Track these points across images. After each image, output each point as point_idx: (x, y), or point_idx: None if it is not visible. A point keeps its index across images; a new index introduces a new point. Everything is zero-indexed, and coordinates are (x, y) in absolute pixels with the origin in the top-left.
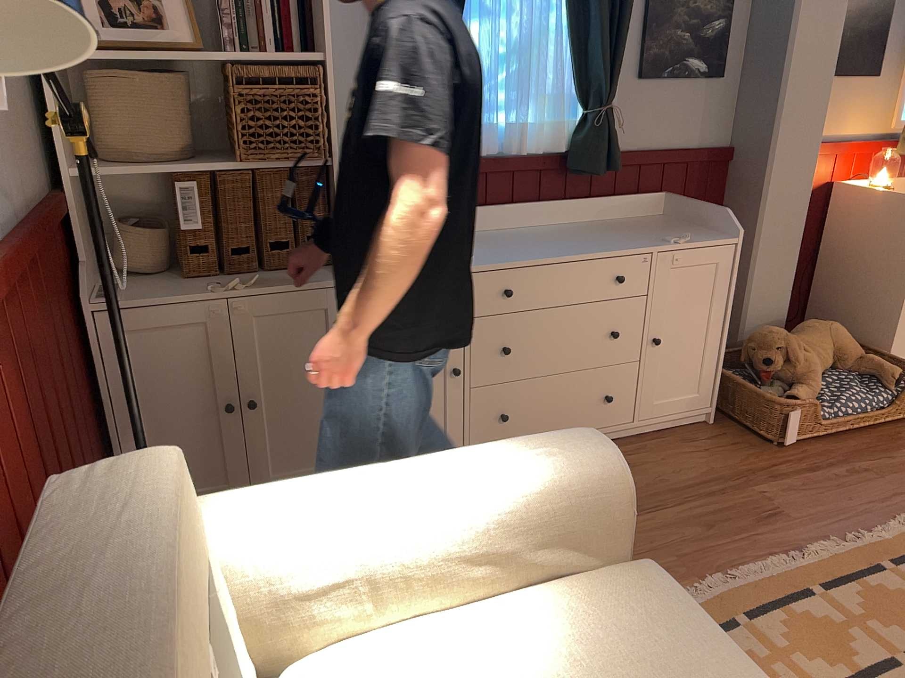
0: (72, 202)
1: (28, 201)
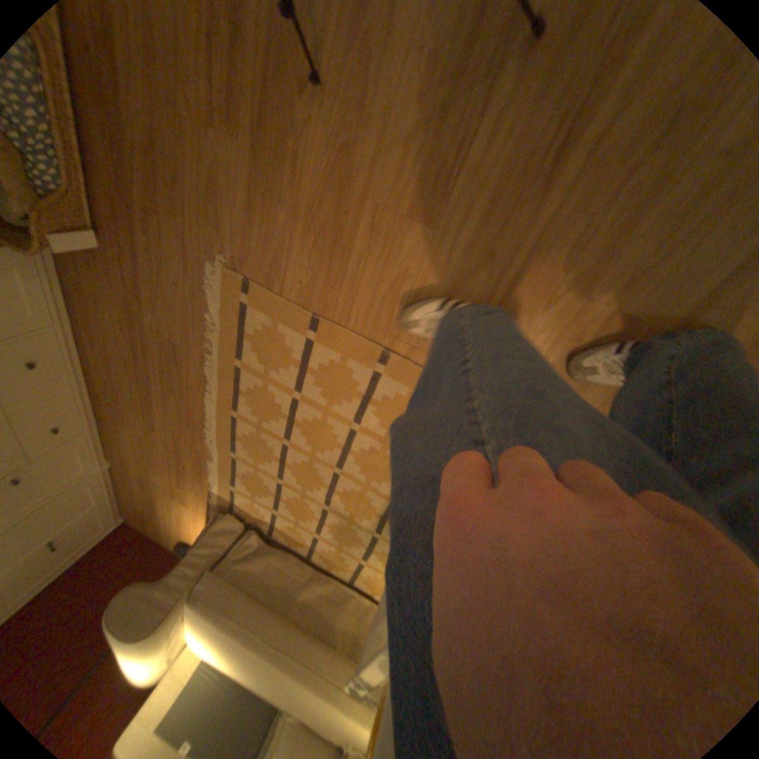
0: None
1: None
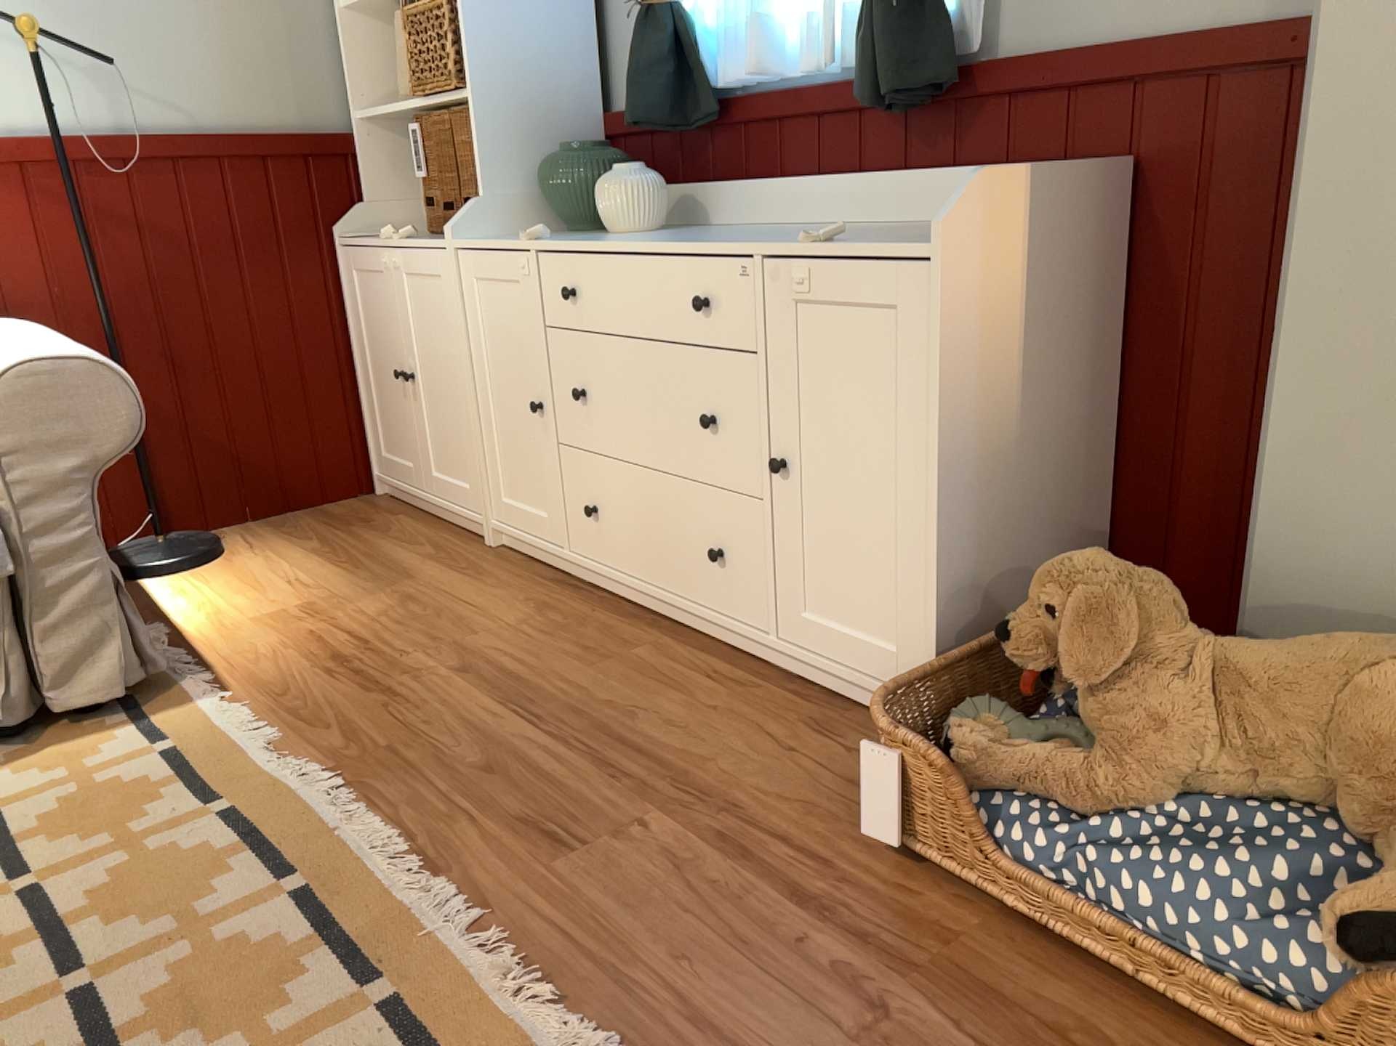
0: (359, 146)
1: (259, 129)
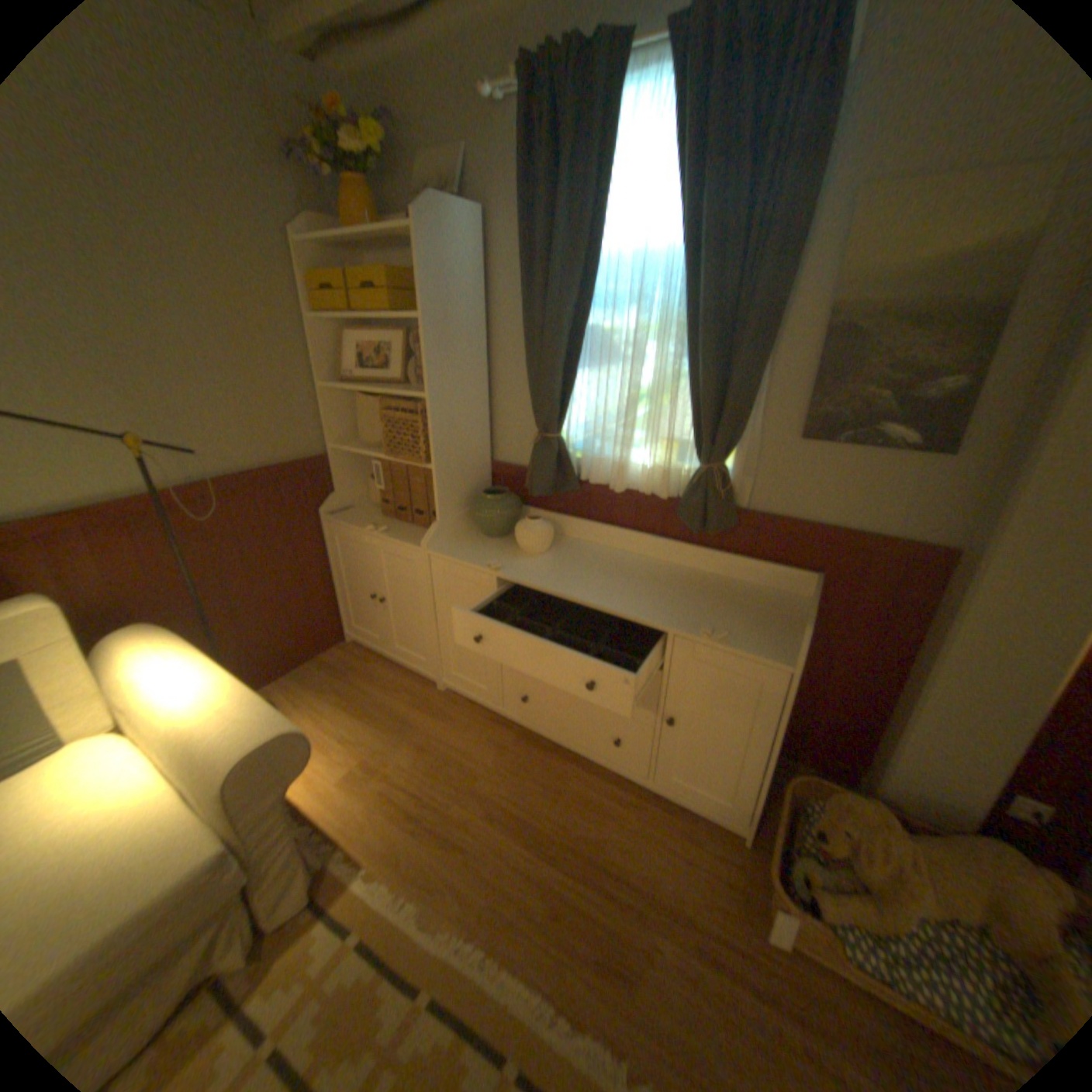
0: (332, 460)
1: (272, 459)
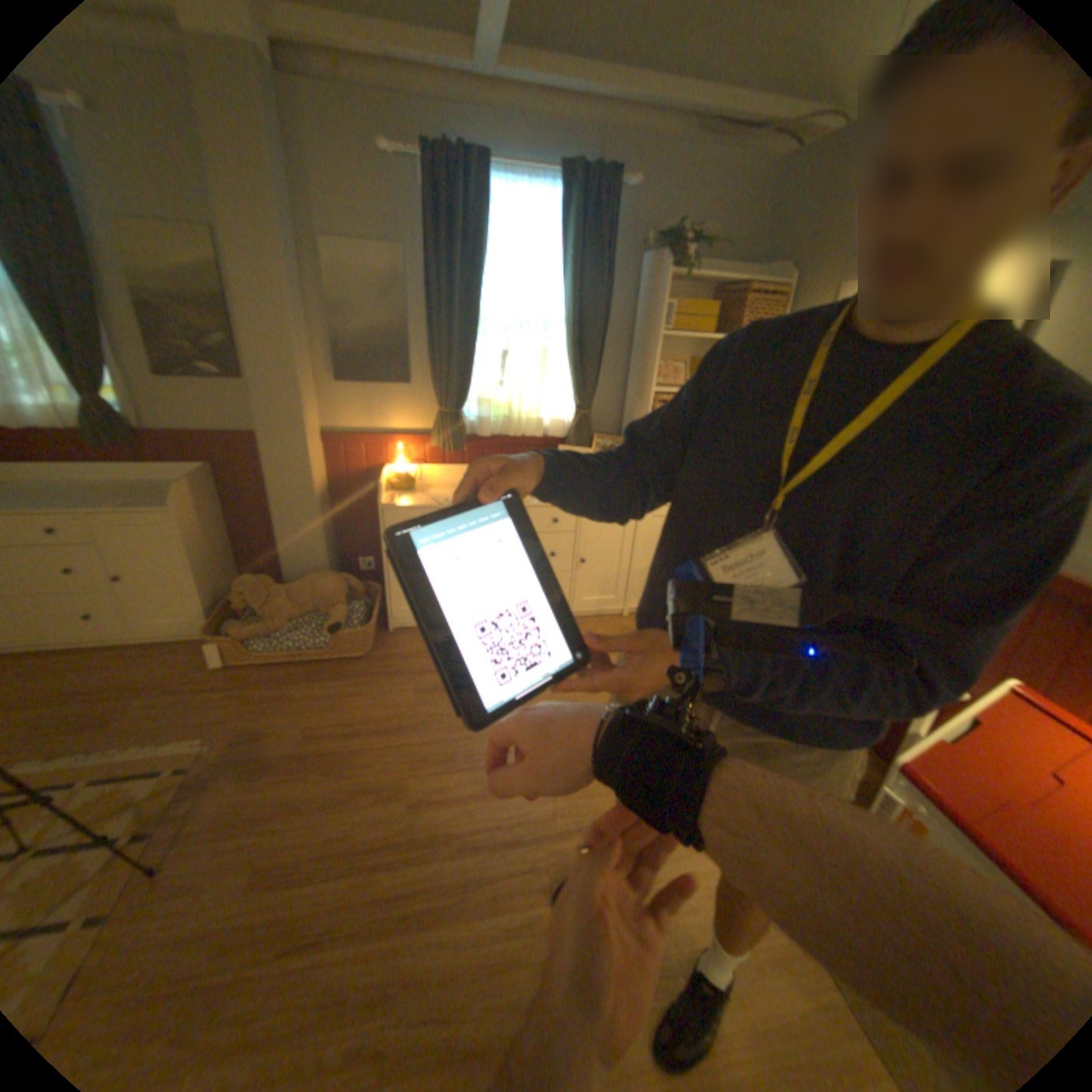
0: None
1: None
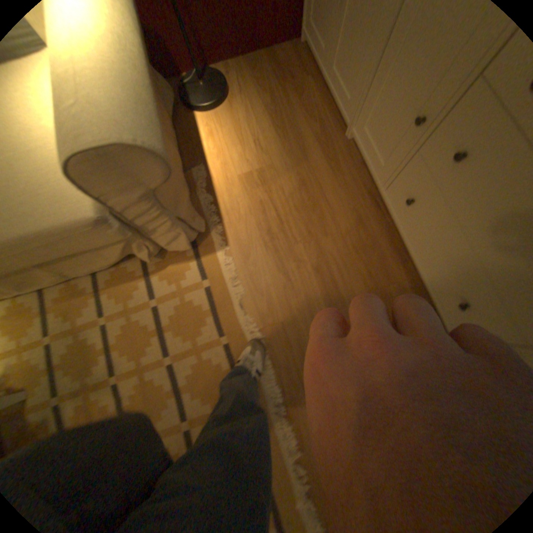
0: None
1: None
